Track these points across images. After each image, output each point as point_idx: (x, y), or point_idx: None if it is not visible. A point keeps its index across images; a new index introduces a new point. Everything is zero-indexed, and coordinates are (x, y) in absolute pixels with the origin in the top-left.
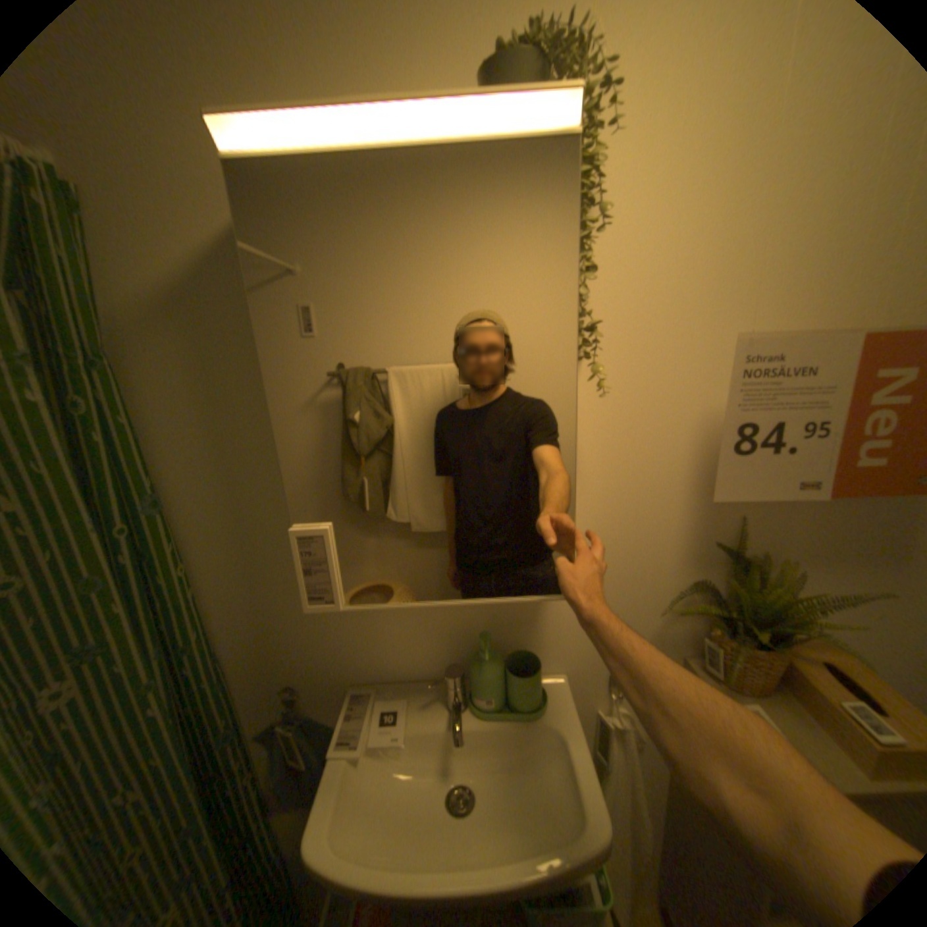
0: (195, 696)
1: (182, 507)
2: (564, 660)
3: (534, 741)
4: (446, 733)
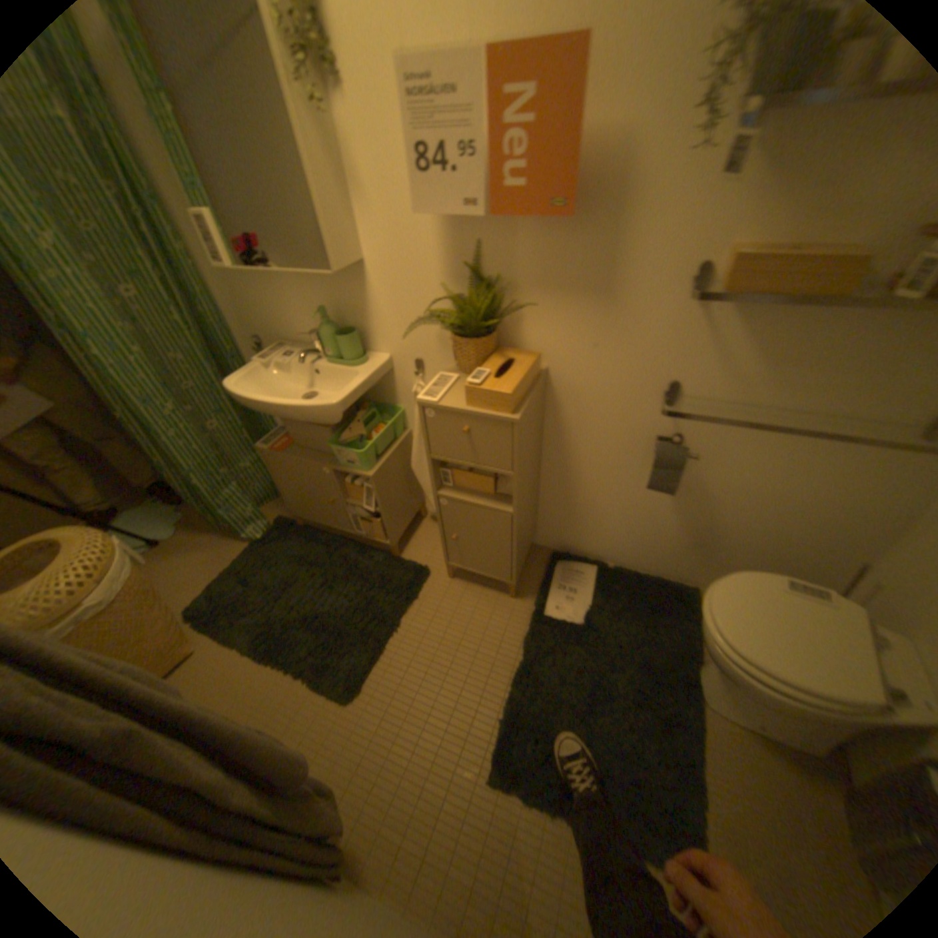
0: (218, 336)
1: (172, 208)
2: (387, 345)
3: (347, 377)
4: (310, 366)
